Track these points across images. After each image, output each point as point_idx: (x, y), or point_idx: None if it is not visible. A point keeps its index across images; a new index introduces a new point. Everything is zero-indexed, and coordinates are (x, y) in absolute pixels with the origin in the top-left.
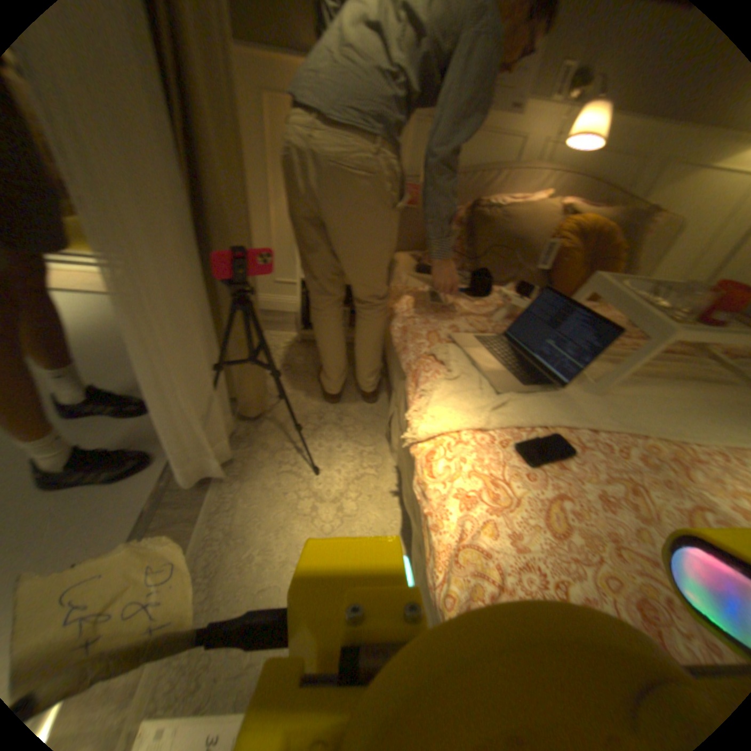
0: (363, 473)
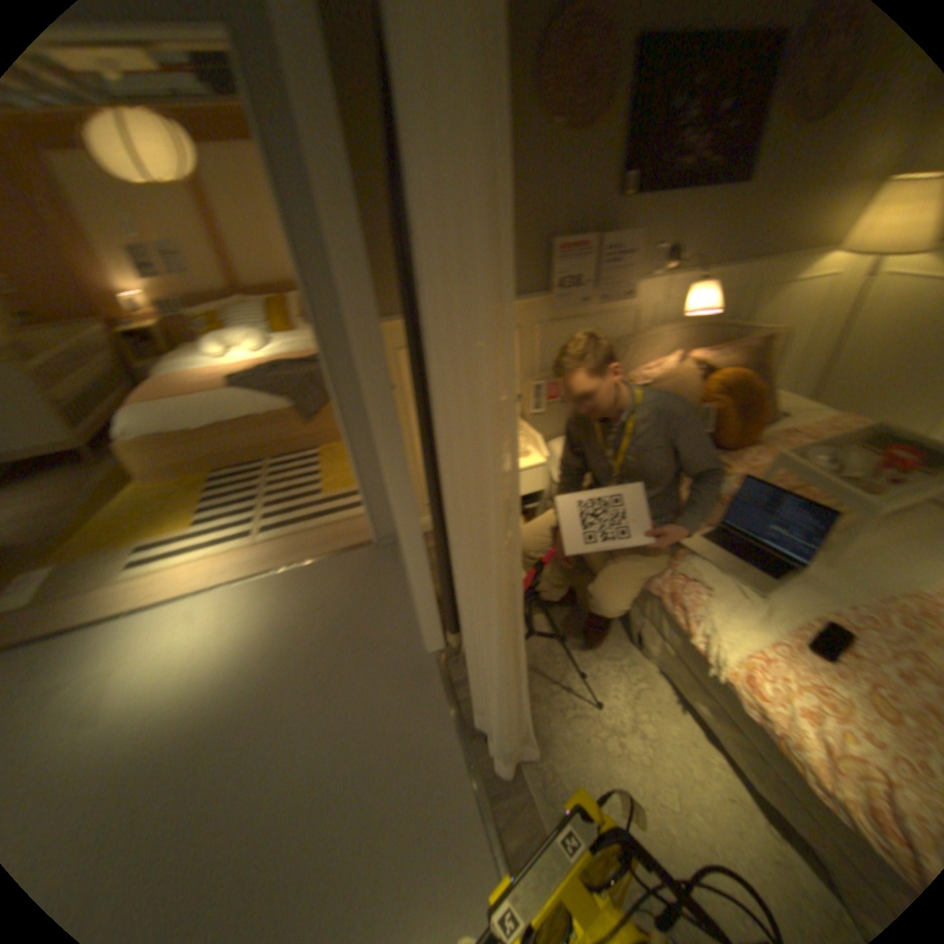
0: (641, 694)
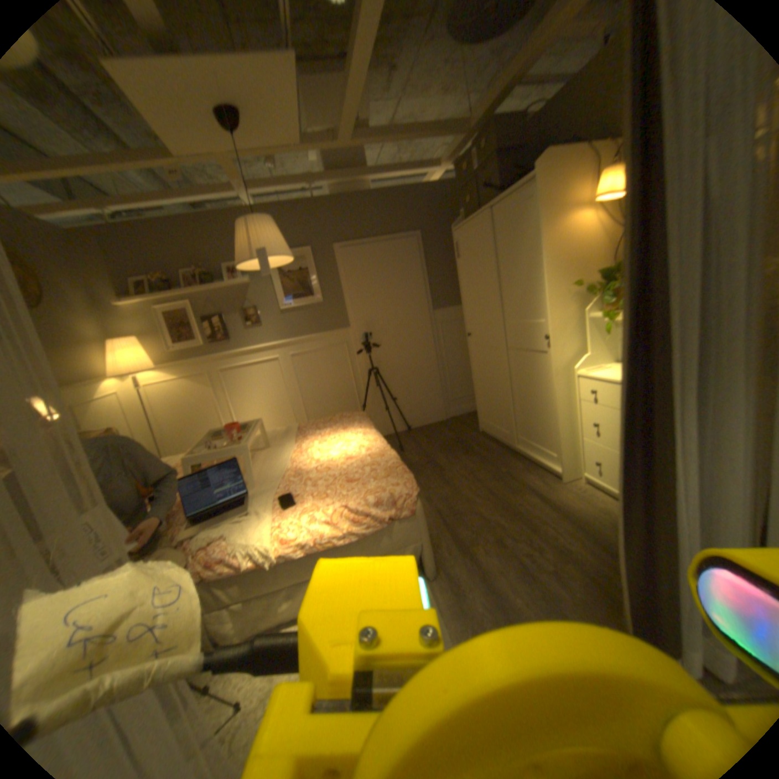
0: None
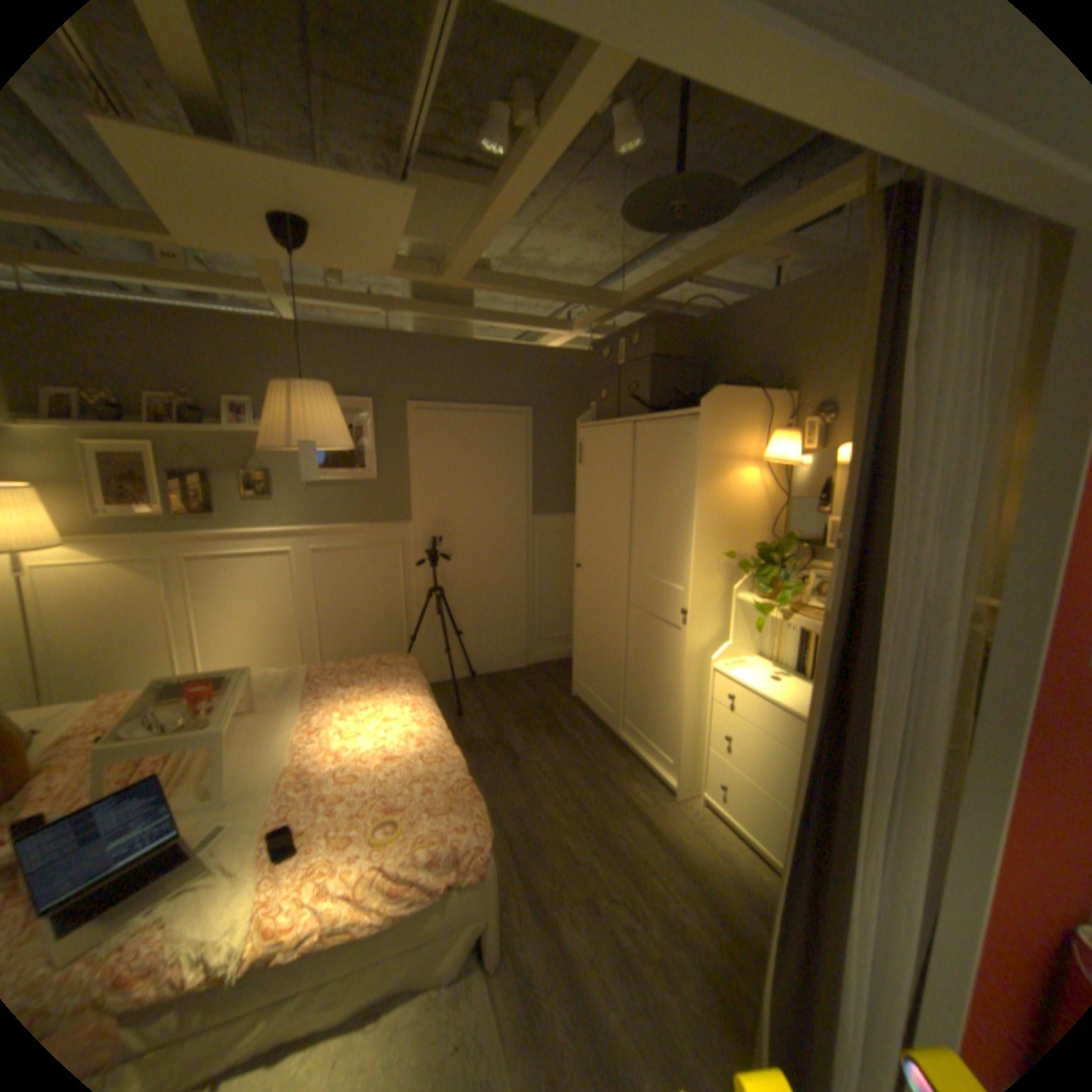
0: None
